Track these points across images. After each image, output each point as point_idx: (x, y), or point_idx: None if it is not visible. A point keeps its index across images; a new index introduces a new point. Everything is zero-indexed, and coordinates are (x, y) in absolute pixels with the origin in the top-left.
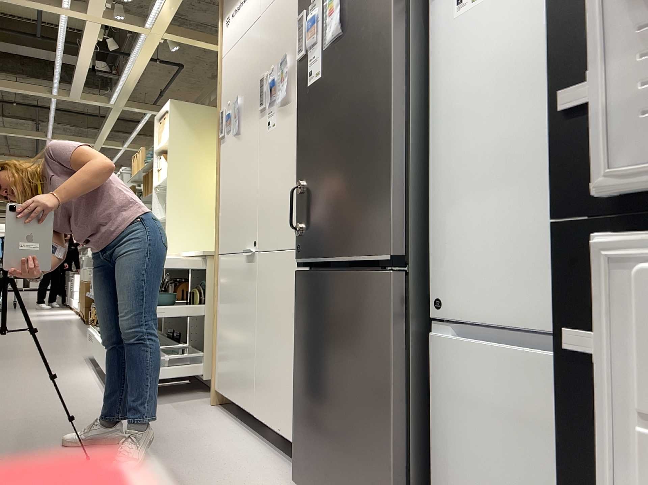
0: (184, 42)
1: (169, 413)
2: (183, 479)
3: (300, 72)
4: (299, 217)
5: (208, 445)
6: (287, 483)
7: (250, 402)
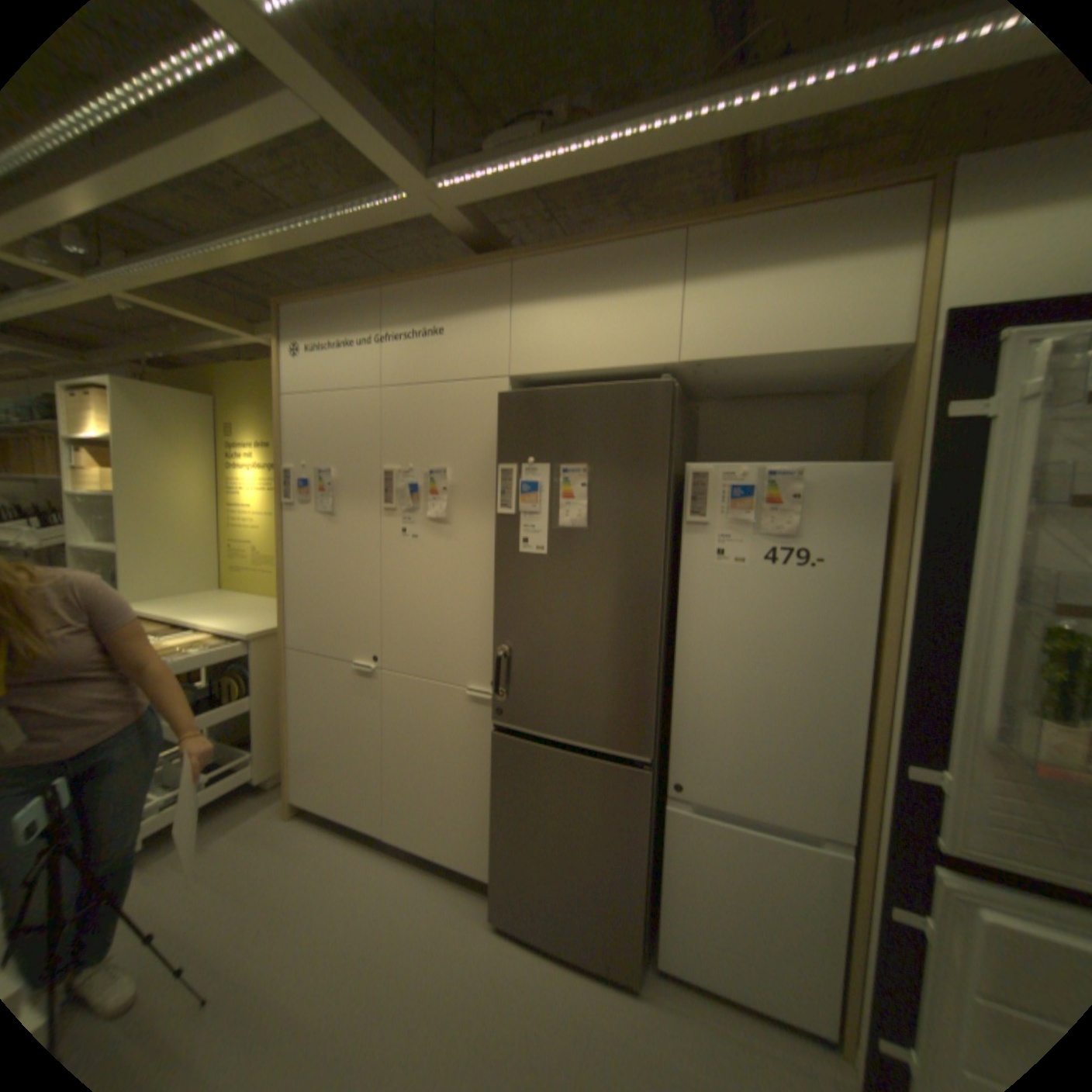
0: (155, 306)
1: (237, 855)
2: (361, 968)
3: (503, 527)
4: (500, 679)
5: (340, 895)
6: (470, 919)
7: (373, 824)
